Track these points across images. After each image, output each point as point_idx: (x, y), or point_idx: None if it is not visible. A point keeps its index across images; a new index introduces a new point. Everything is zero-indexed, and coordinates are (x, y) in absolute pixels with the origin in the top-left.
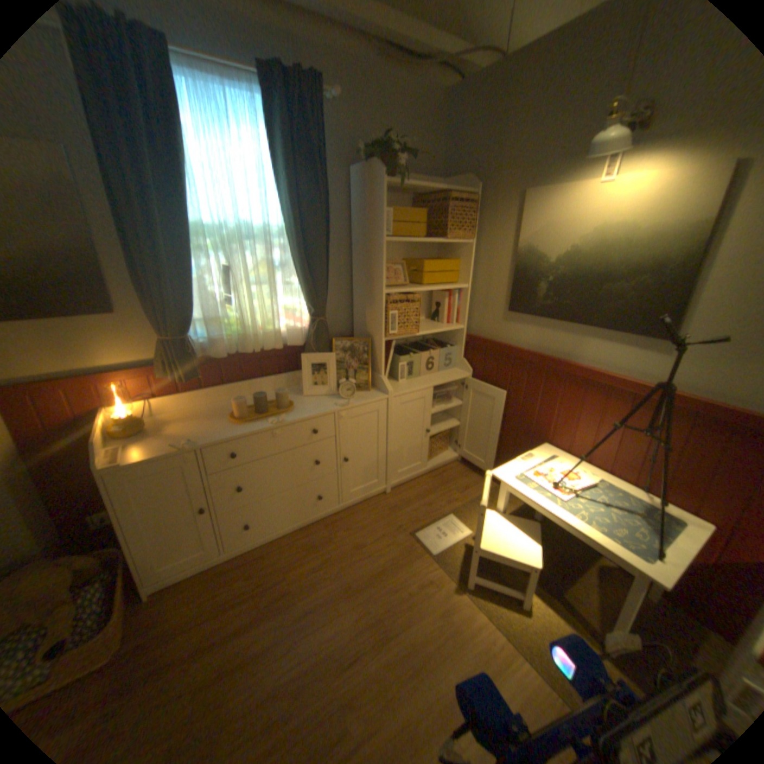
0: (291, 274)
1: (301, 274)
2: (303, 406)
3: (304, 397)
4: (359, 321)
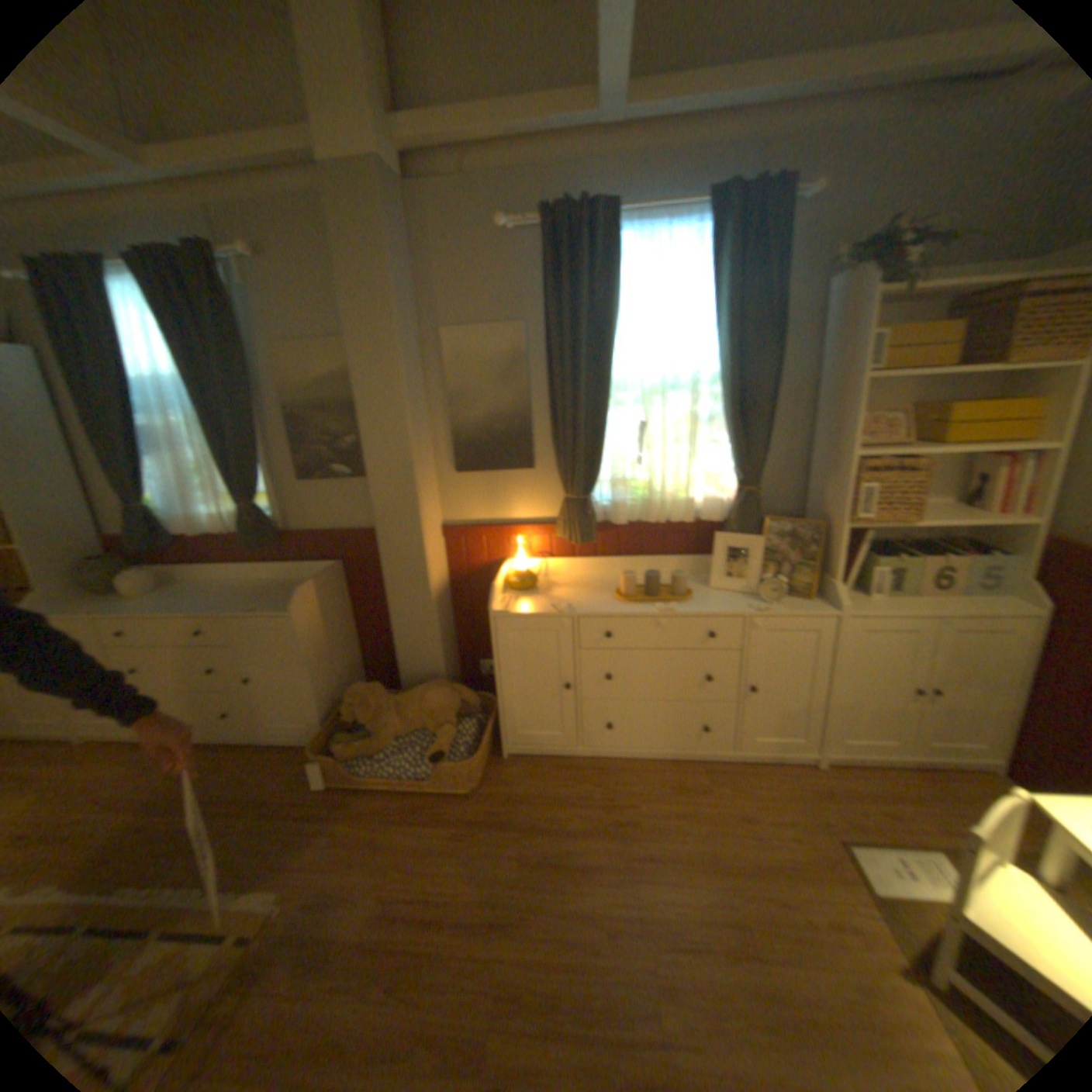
0: (719, 429)
1: (731, 429)
2: (705, 599)
3: (711, 590)
4: (816, 496)
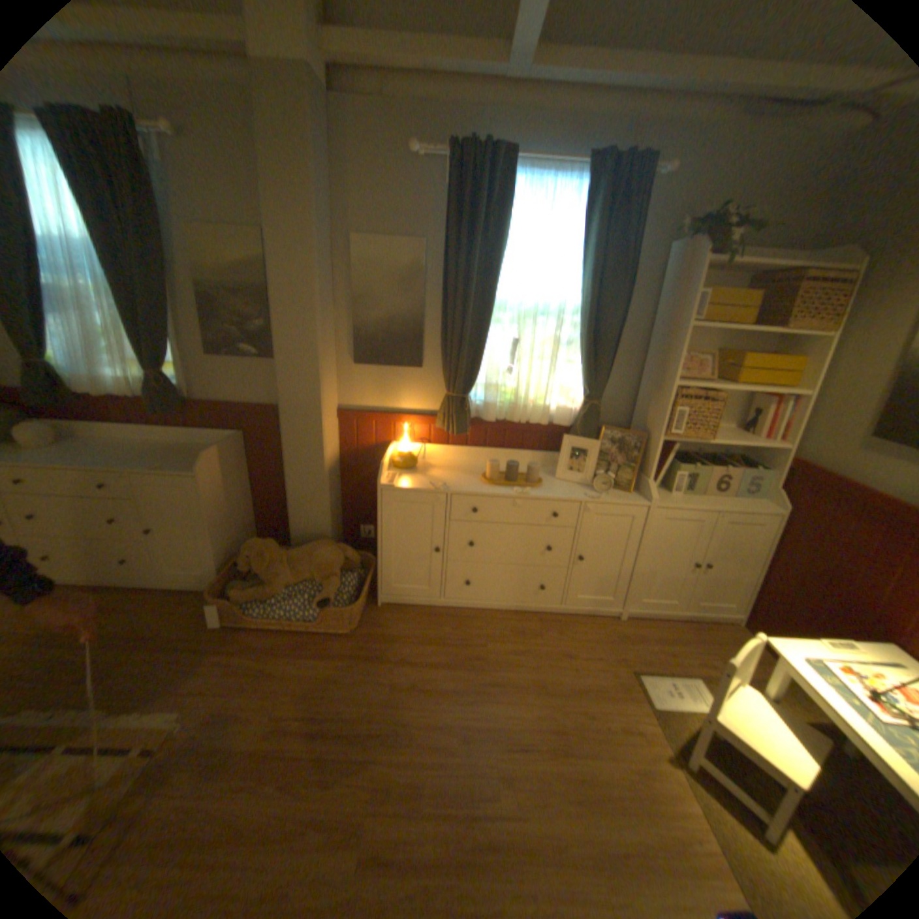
0: (575, 352)
1: (584, 353)
2: (550, 487)
3: (555, 480)
4: (641, 413)
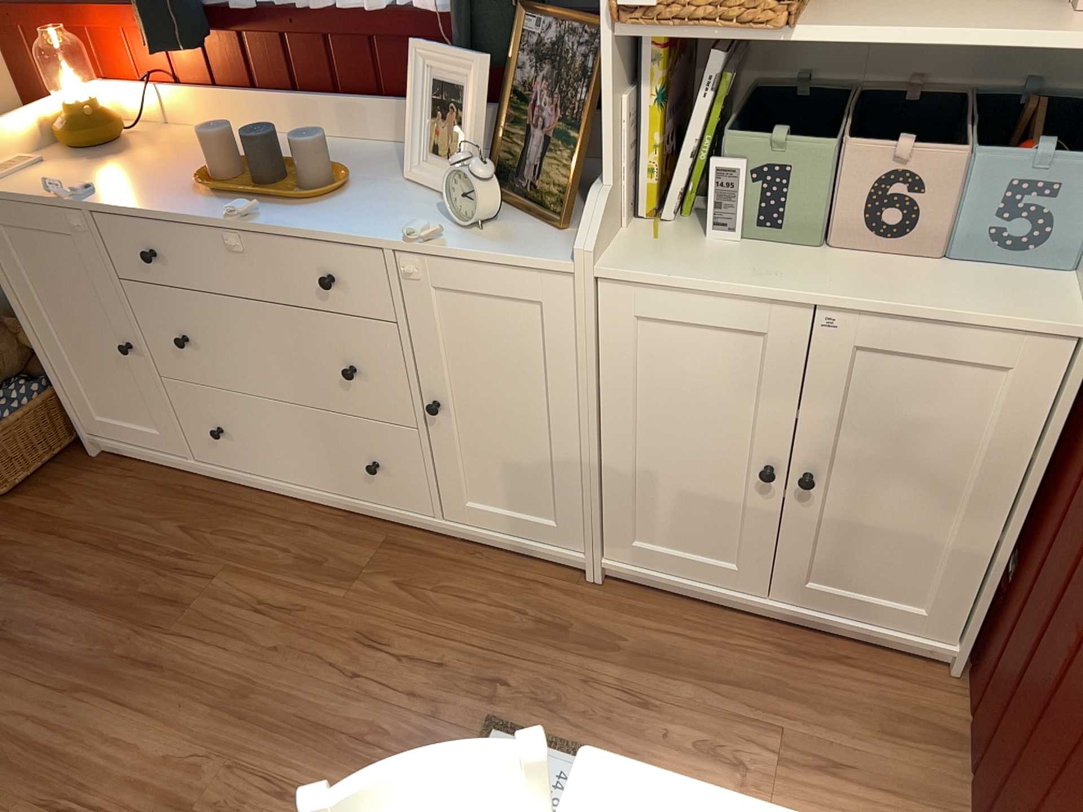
0: None
1: None
2: (363, 206)
3: (410, 187)
4: None
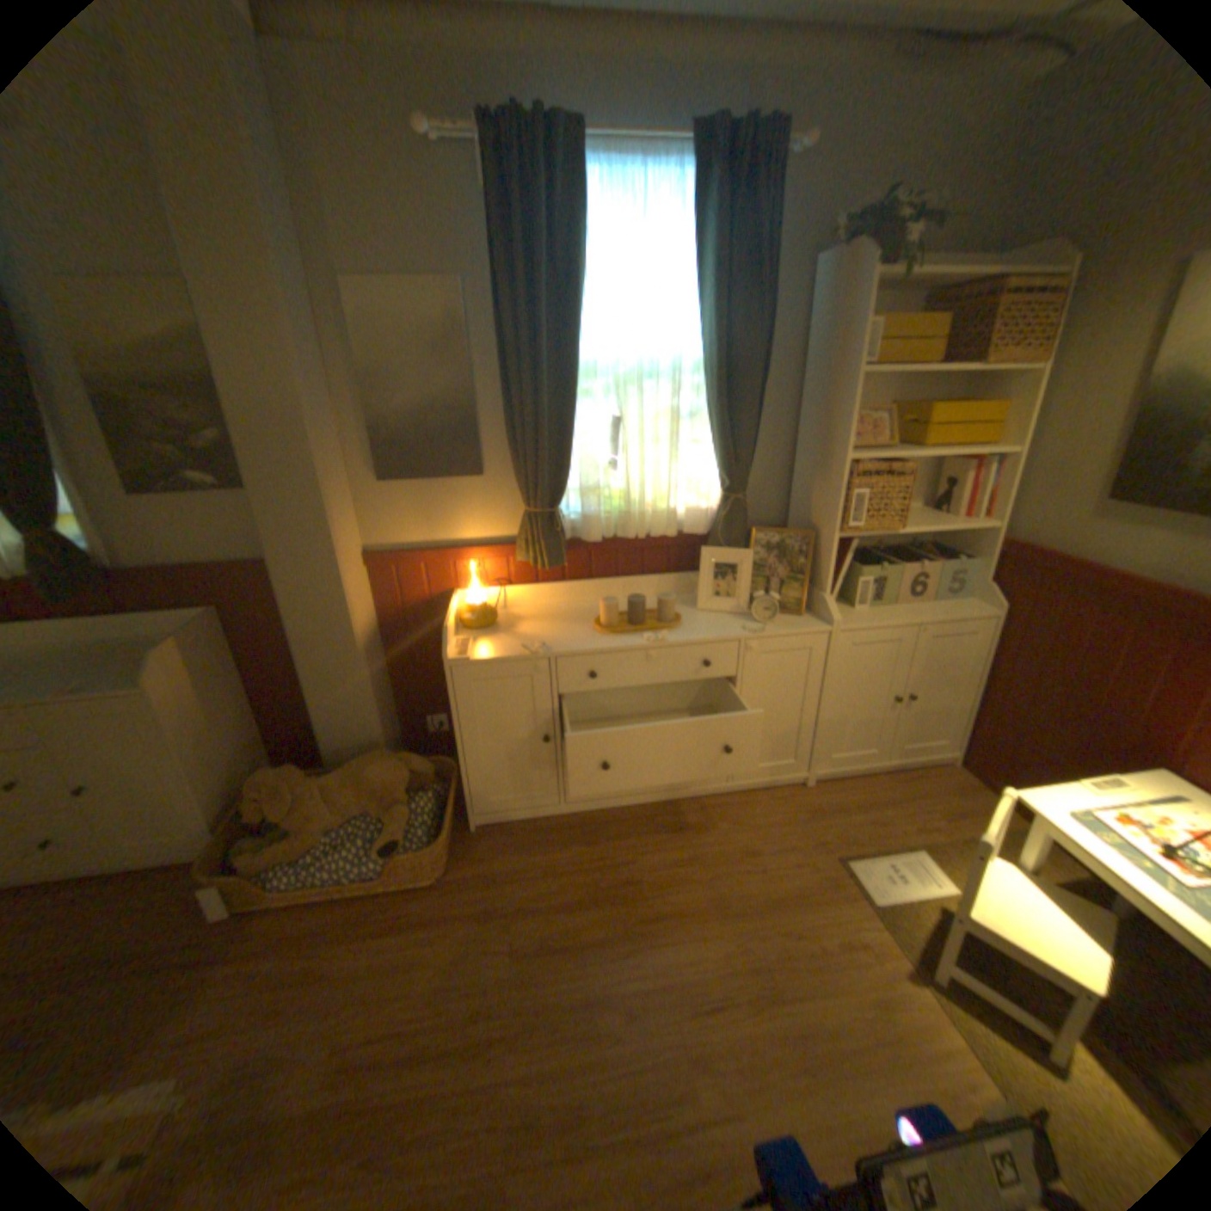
0: (702, 427)
1: (717, 427)
2: (693, 624)
3: (698, 612)
4: (800, 503)
